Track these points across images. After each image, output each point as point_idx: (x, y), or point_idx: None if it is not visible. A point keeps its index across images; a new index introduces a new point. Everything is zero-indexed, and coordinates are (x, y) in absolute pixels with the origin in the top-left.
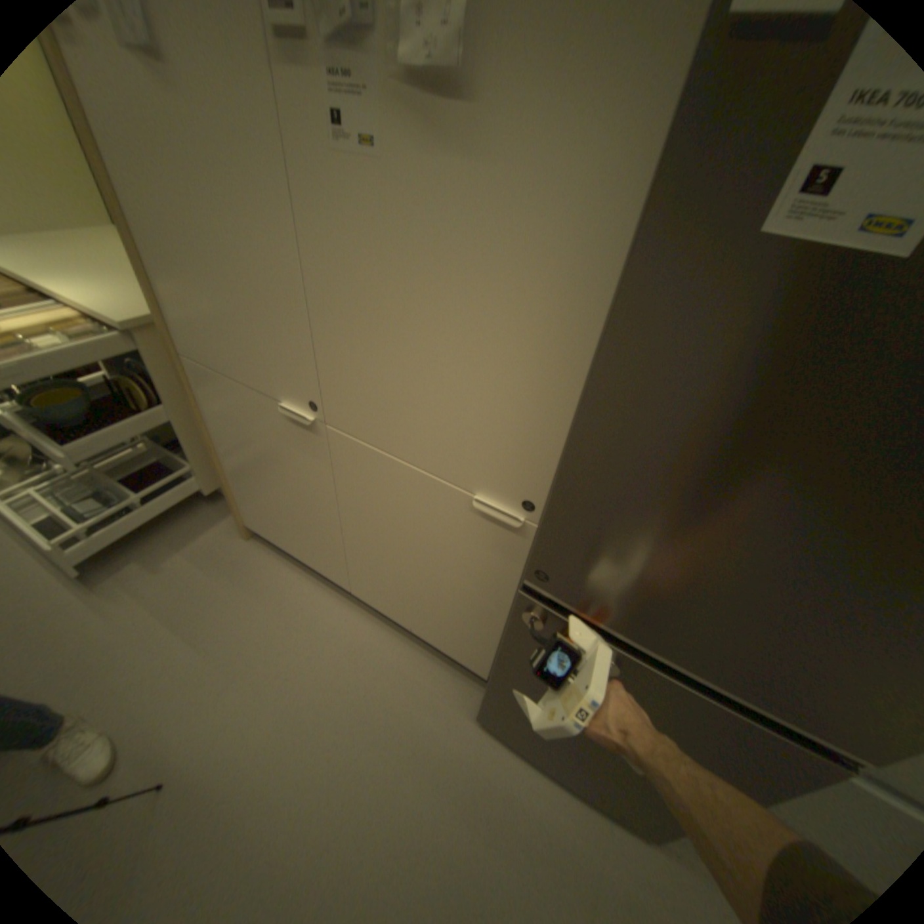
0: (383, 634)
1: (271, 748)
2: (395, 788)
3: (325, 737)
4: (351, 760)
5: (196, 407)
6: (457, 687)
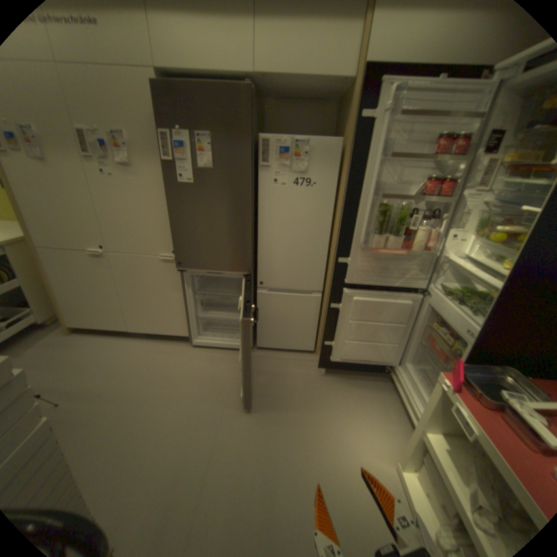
0: (146, 342)
1: (105, 382)
2: (161, 374)
3: (128, 372)
4: (141, 374)
5: (42, 269)
6: (179, 346)
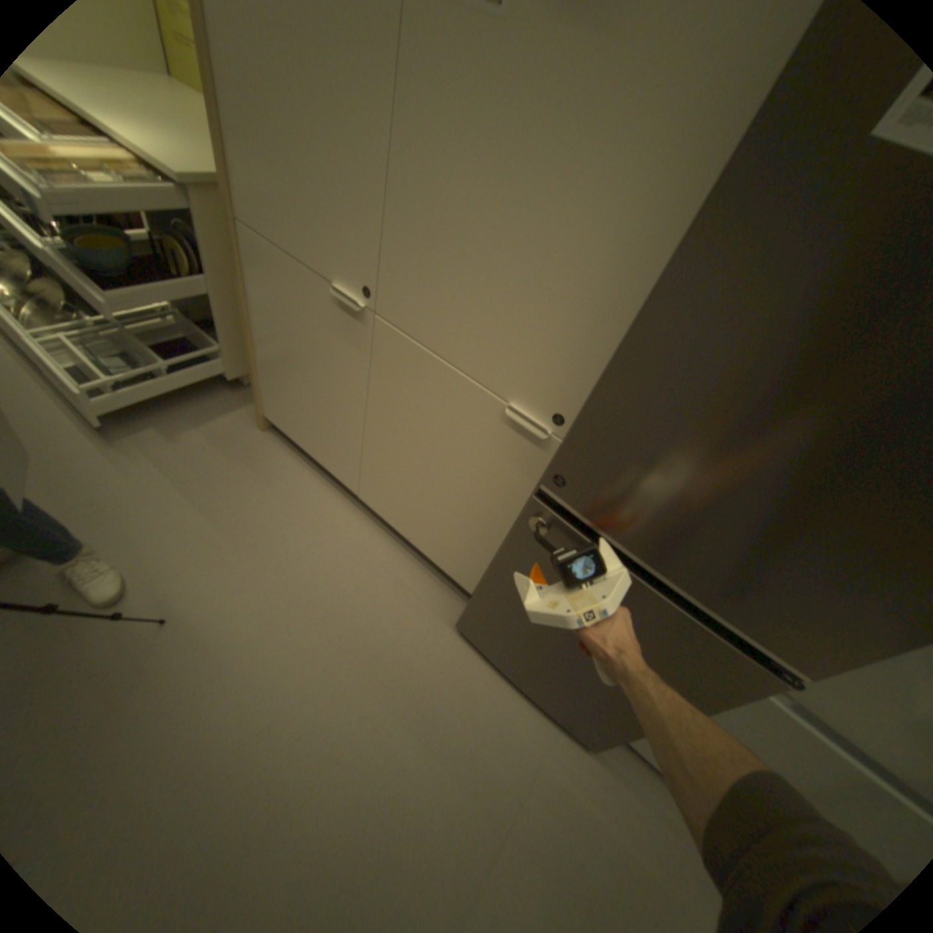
0: (383, 539)
1: (267, 611)
2: (375, 665)
3: (317, 611)
4: (338, 635)
5: (242, 279)
6: (443, 597)
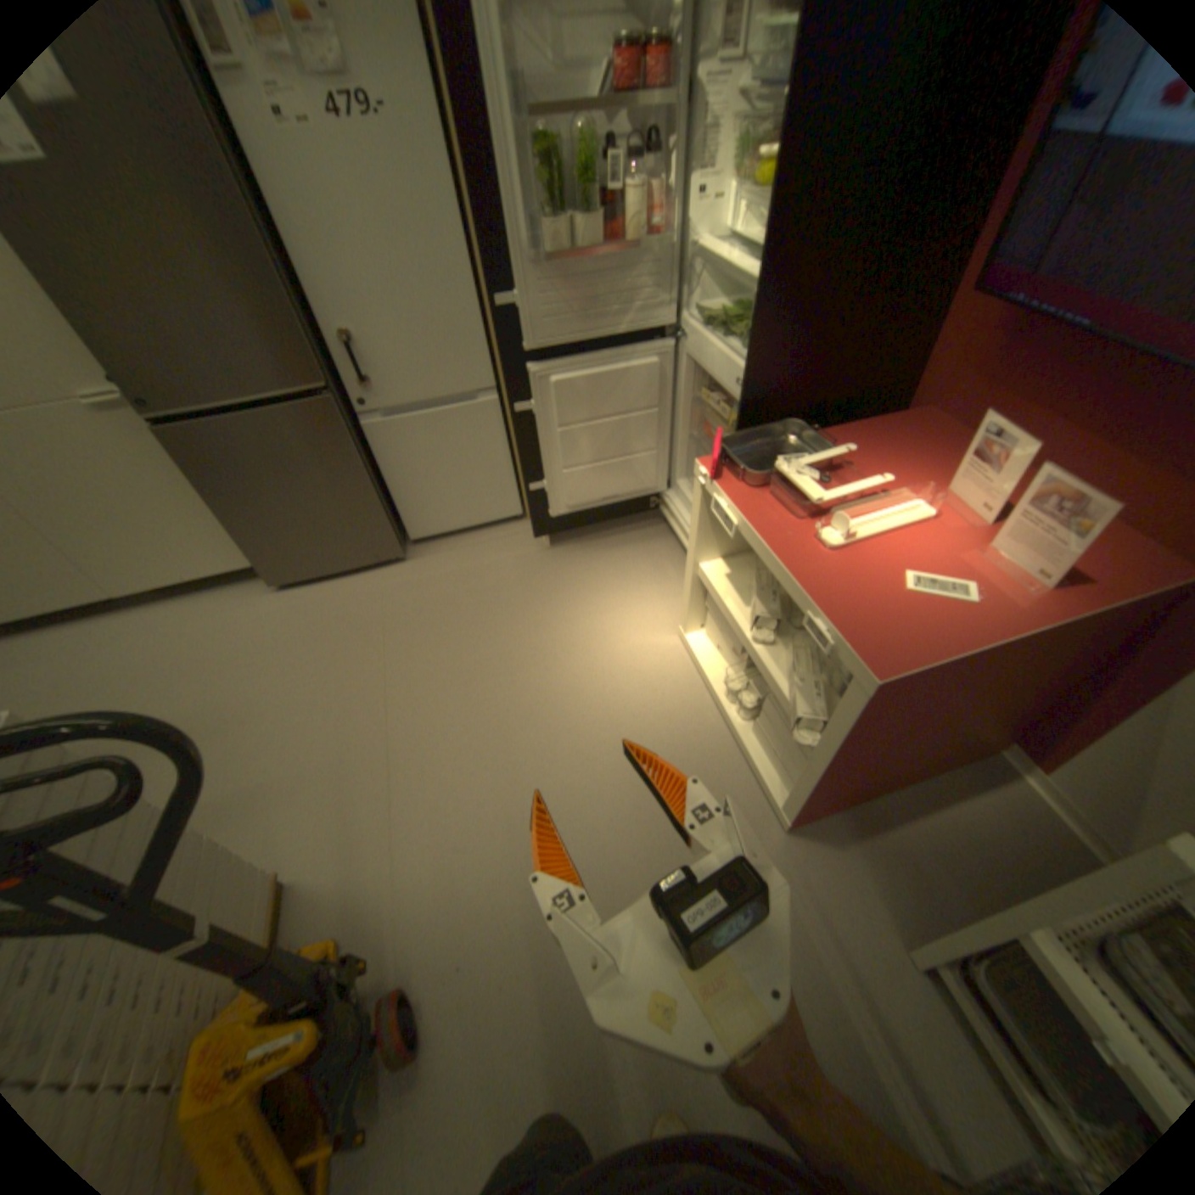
0: (168, 607)
1: (119, 698)
2: (233, 647)
3: (160, 668)
4: (190, 661)
5: None
6: (249, 590)
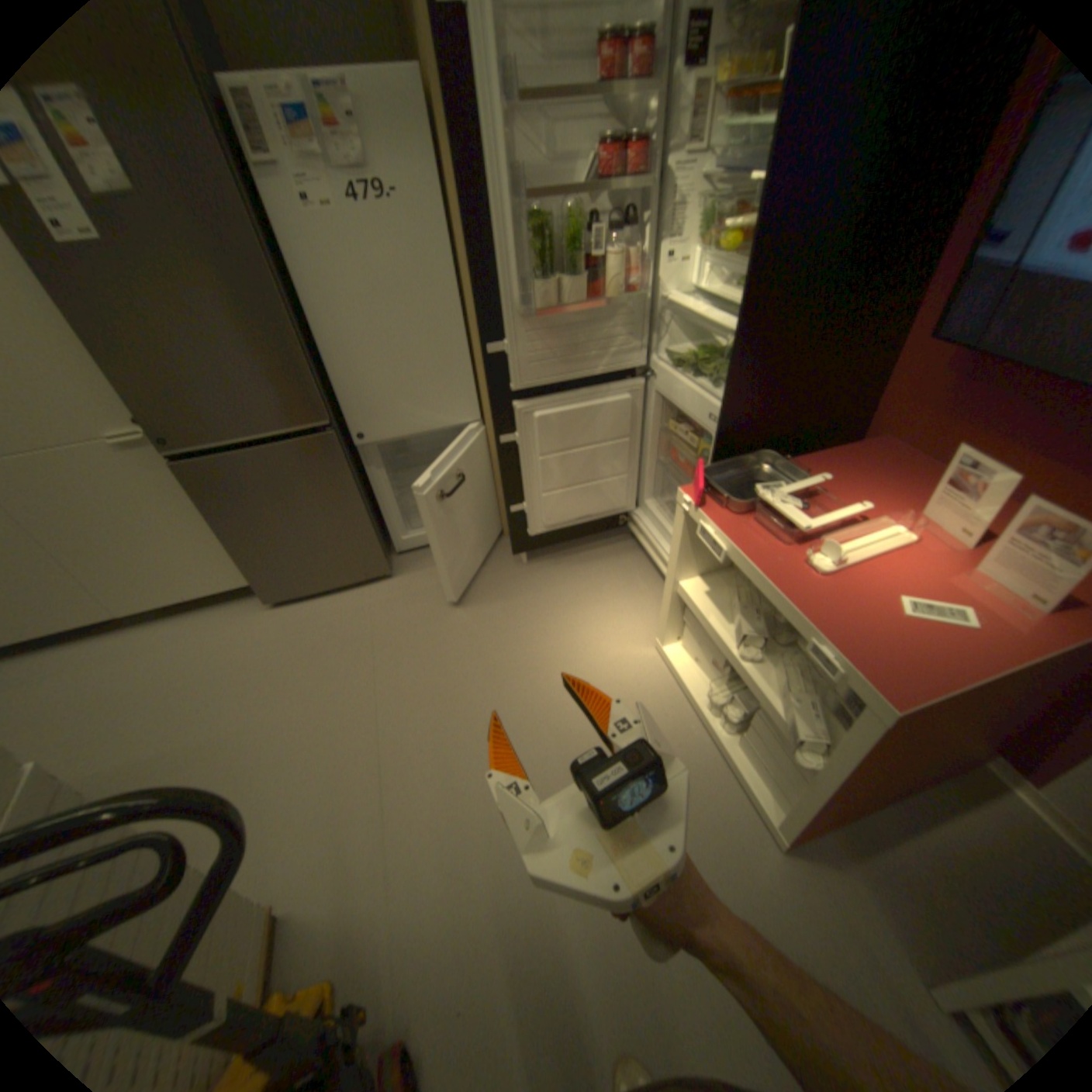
0: (169, 625)
1: (118, 717)
2: (229, 664)
3: (159, 686)
4: (188, 679)
5: None
6: (245, 608)
